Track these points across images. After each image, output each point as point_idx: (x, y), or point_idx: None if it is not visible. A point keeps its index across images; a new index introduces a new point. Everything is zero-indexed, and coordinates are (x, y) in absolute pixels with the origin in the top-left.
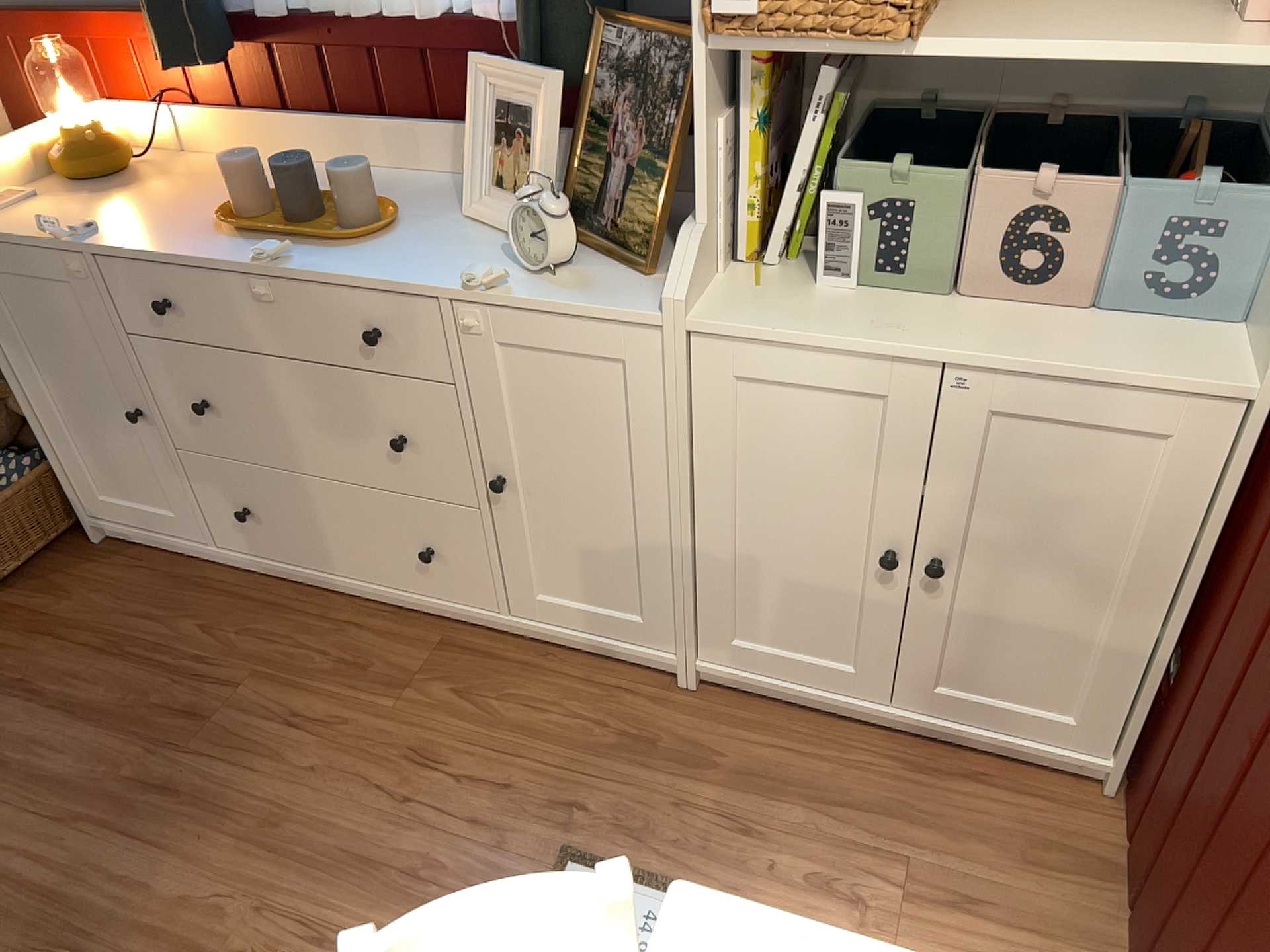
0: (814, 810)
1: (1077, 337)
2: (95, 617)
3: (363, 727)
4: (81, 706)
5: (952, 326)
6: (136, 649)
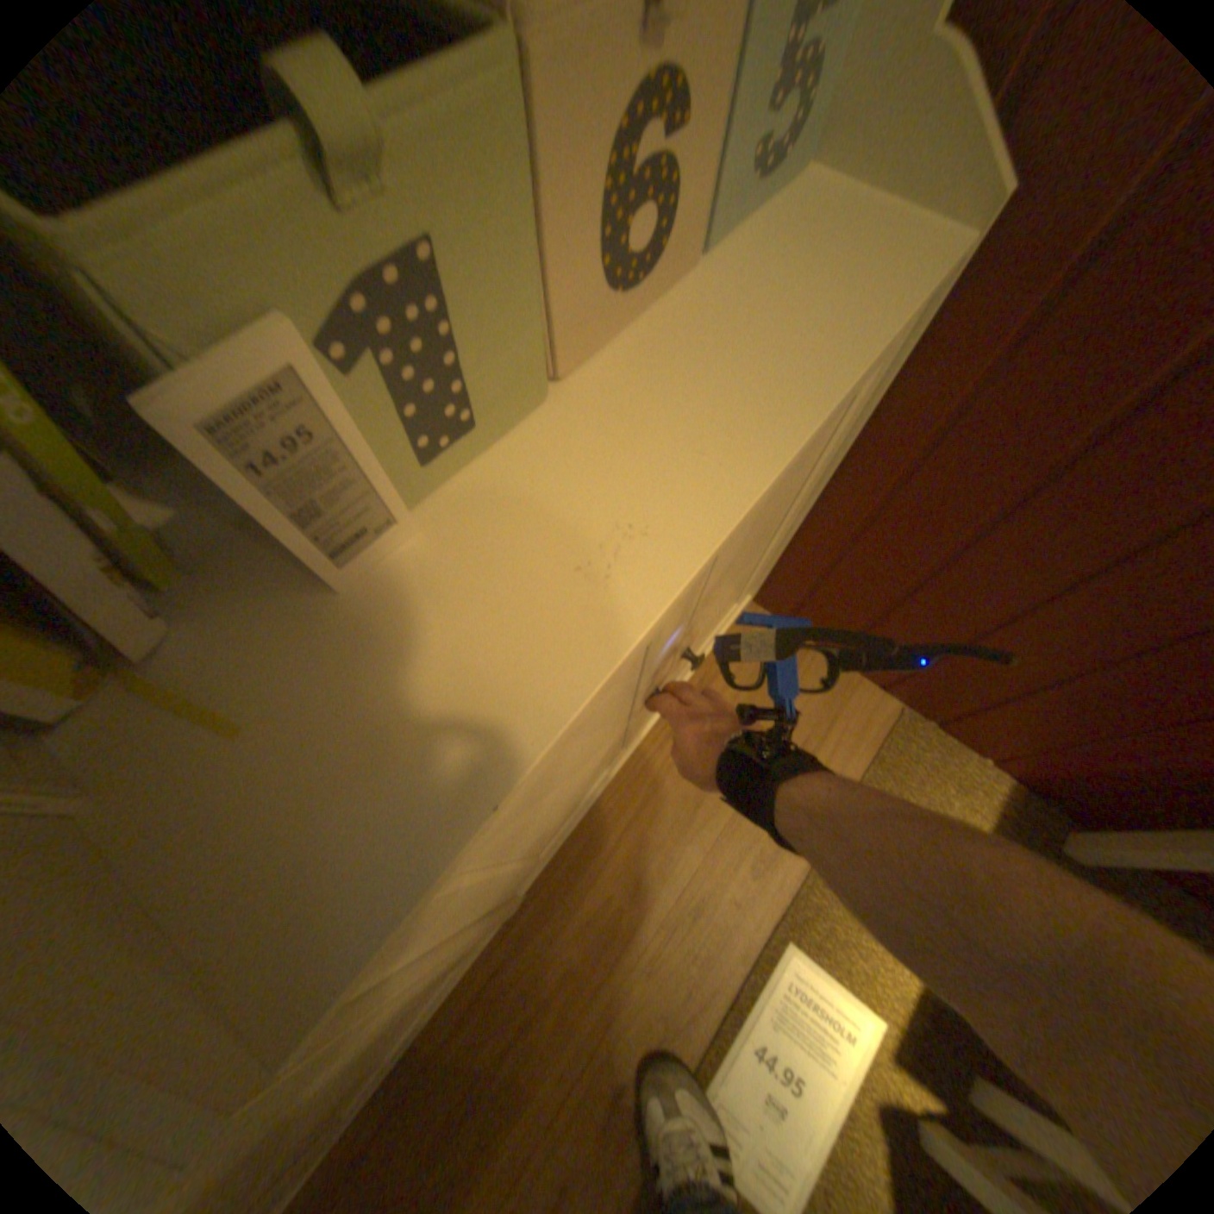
0: (701, 838)
1: (774, 297)
2: None
3: None
4: None
5: (658, 427)
6: None
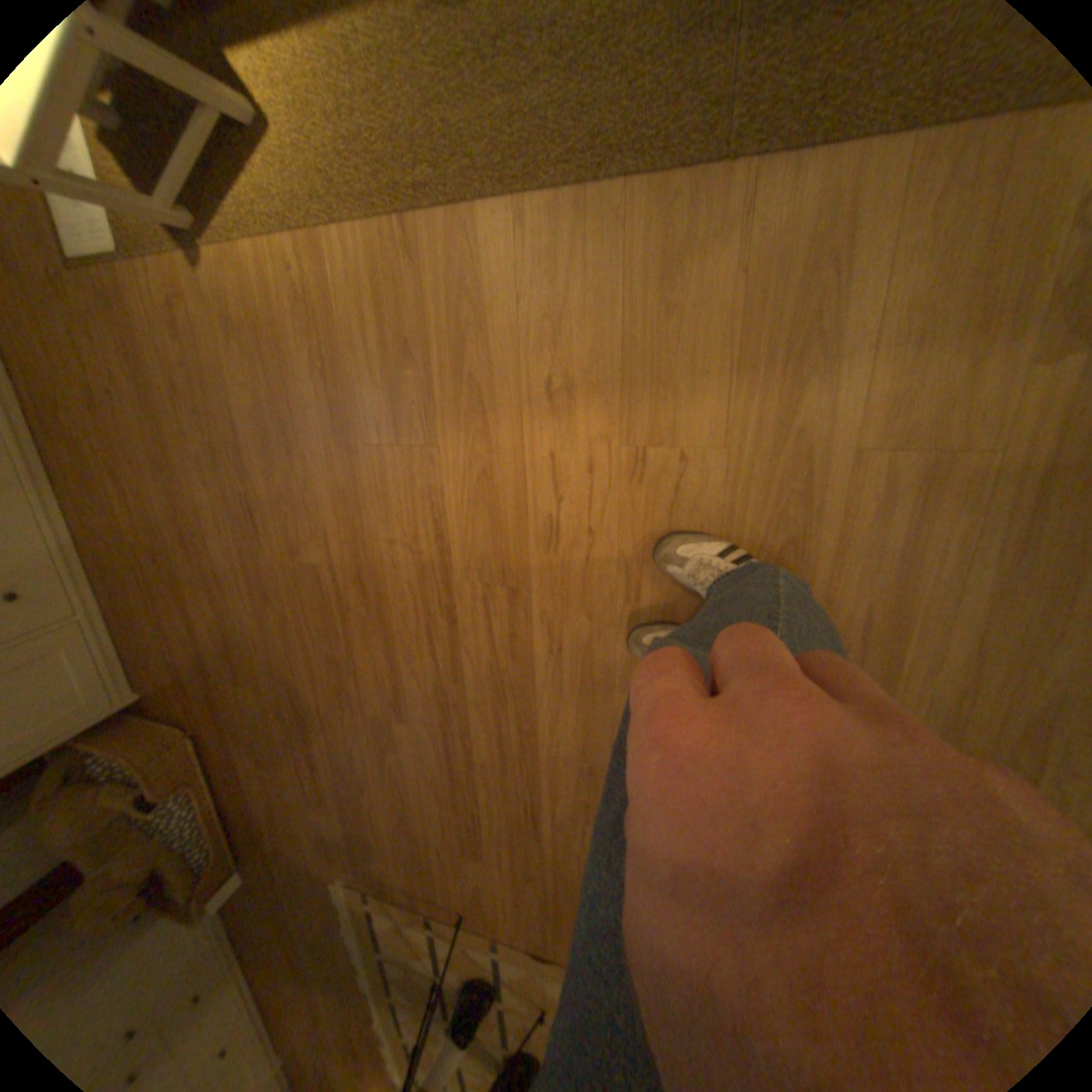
0: None
1: None
2: (154, 665)
3: (93, 450)
4: (182, 630)
5: None
6: (148, 626)
